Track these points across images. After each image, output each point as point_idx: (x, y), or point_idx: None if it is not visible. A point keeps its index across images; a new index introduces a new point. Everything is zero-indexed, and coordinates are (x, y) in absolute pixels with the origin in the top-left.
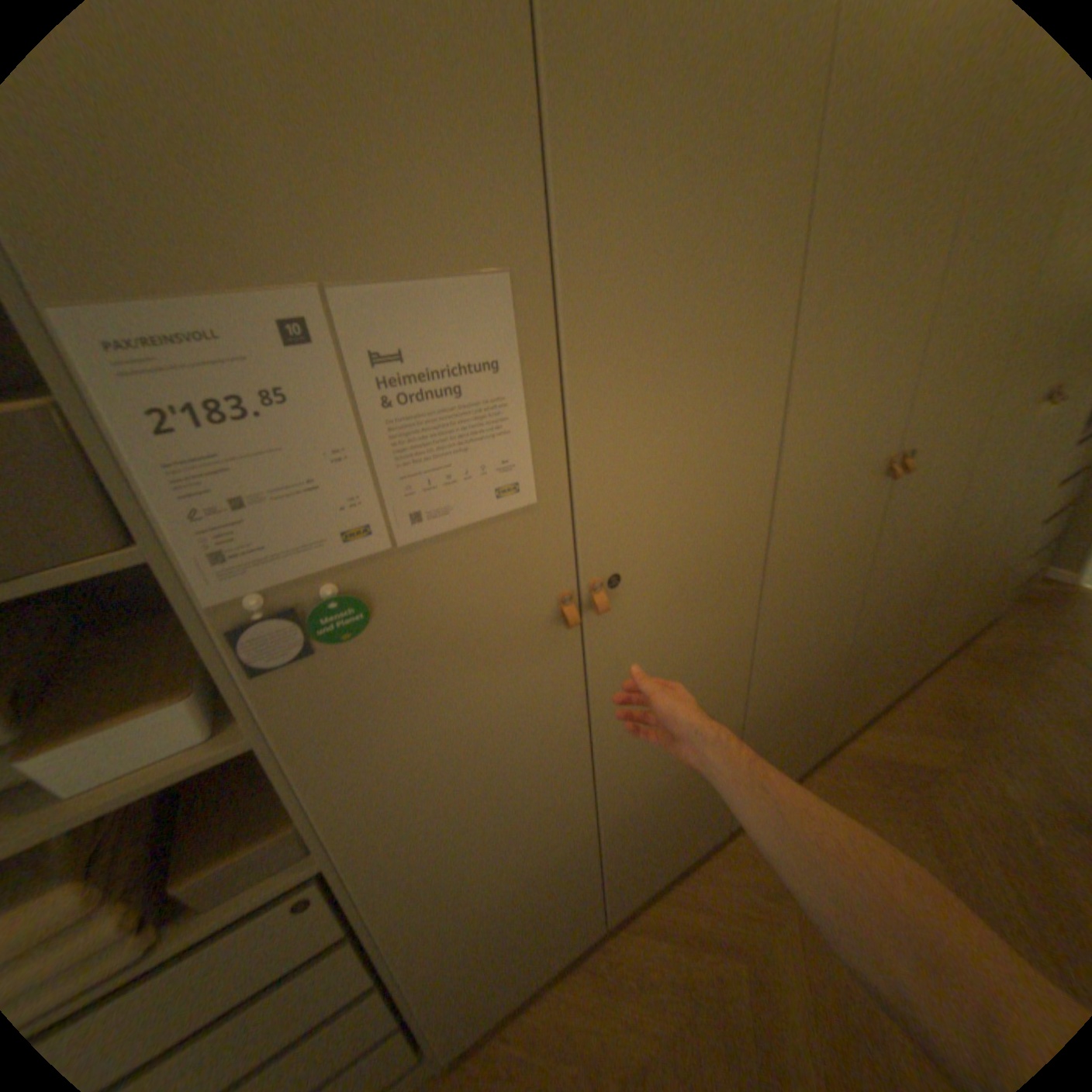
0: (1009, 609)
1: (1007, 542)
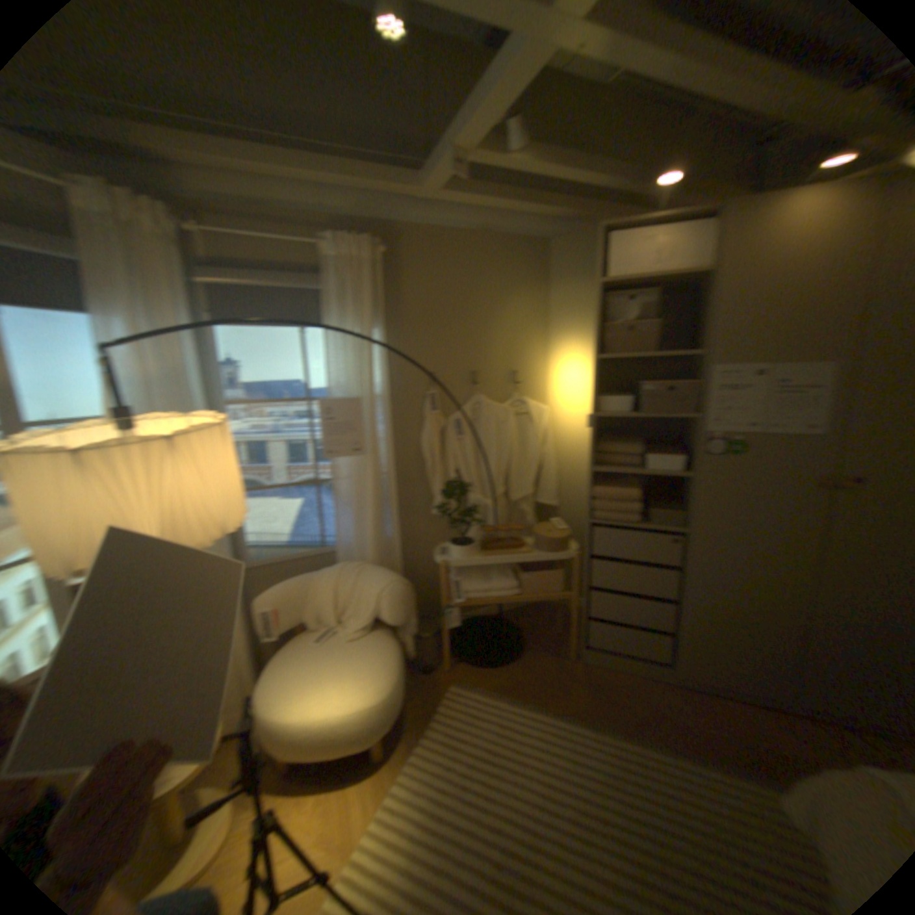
0: None
1: None
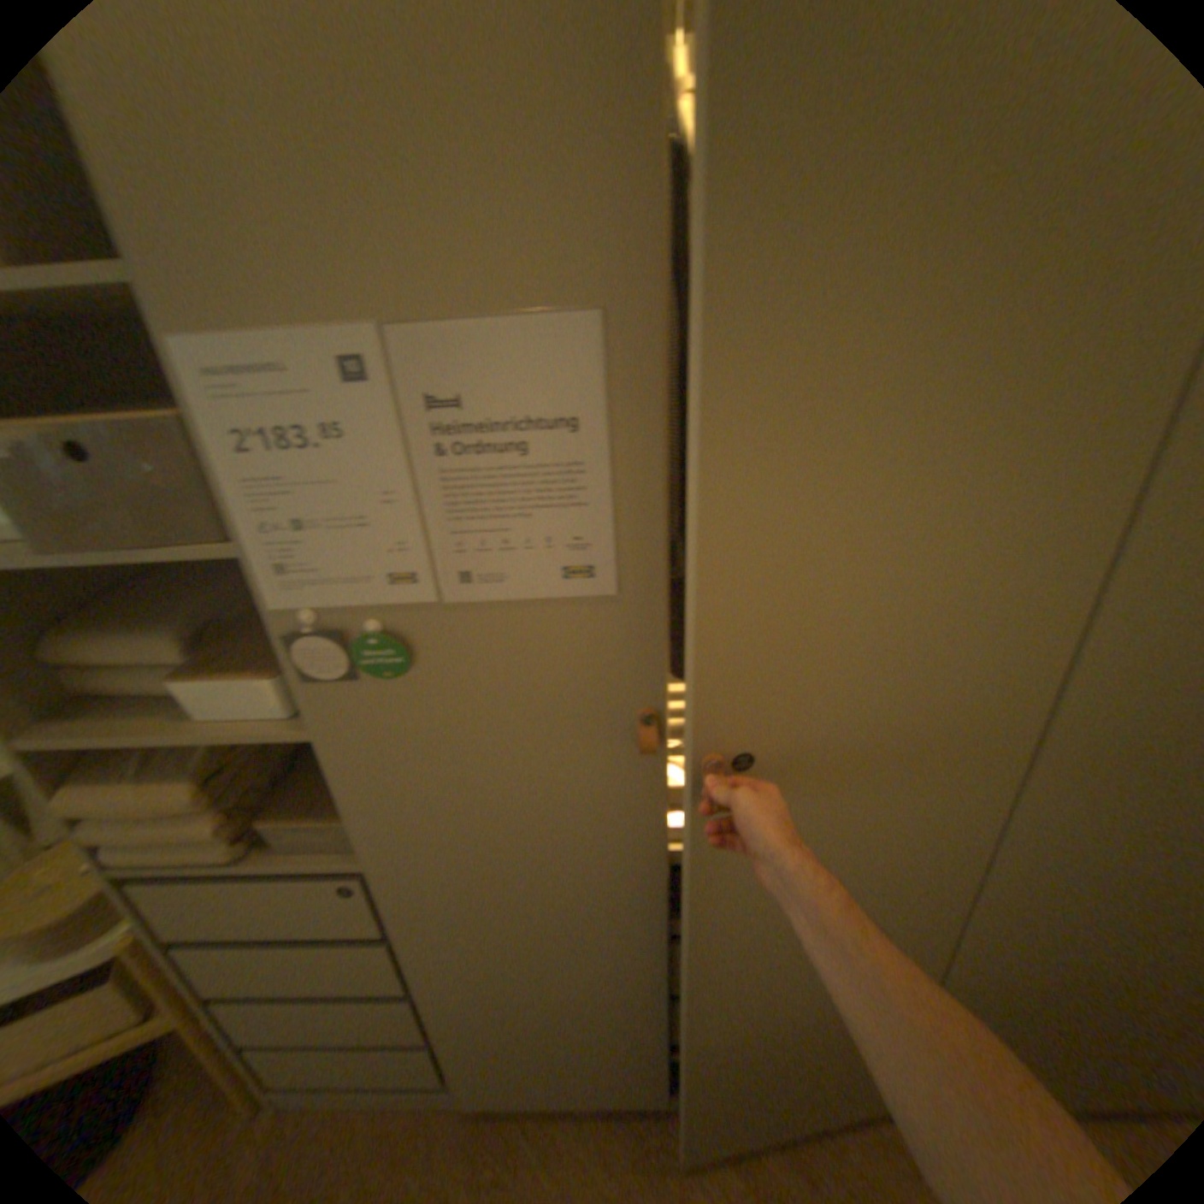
0: None
1: None
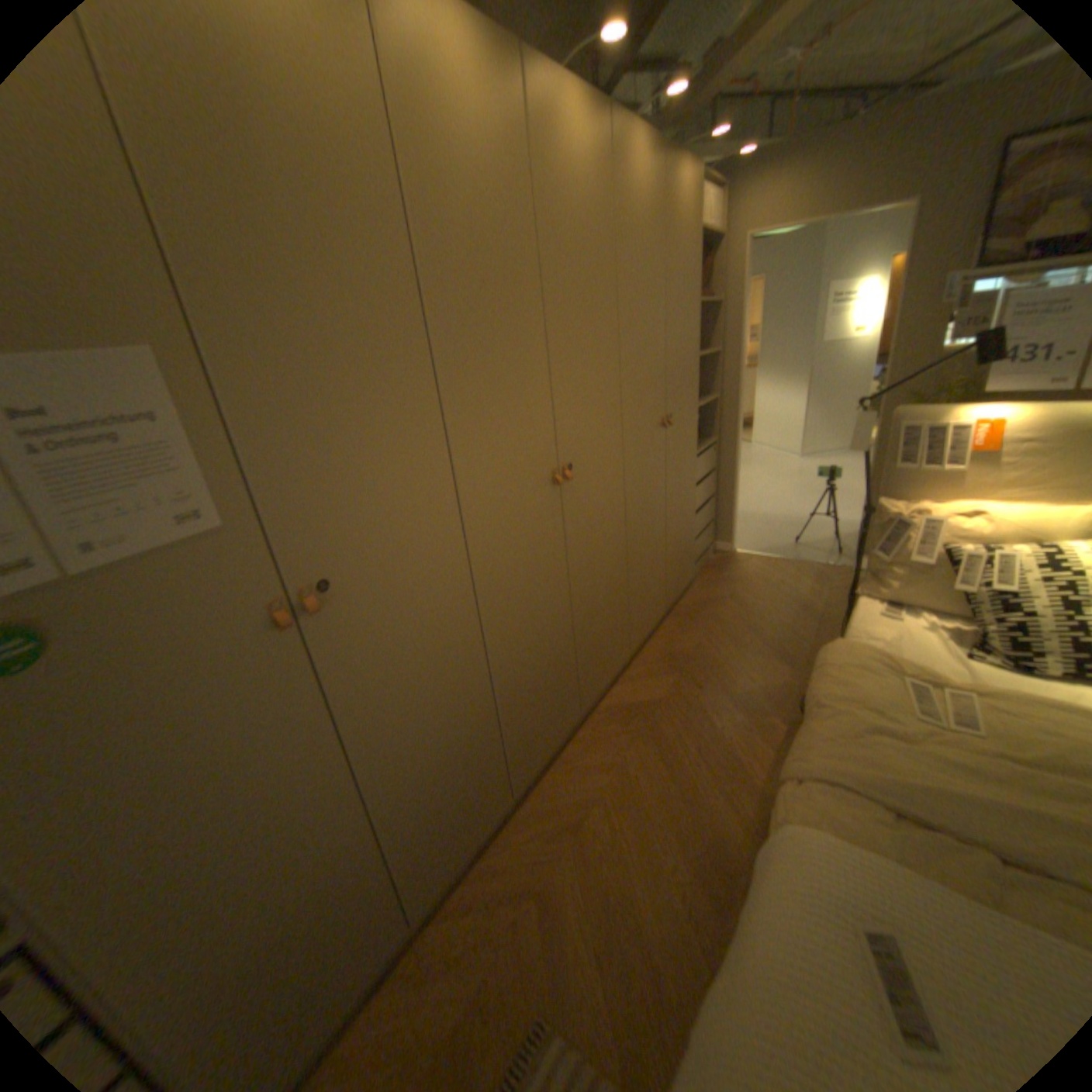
0: (697, 575)
1: (673, 525)
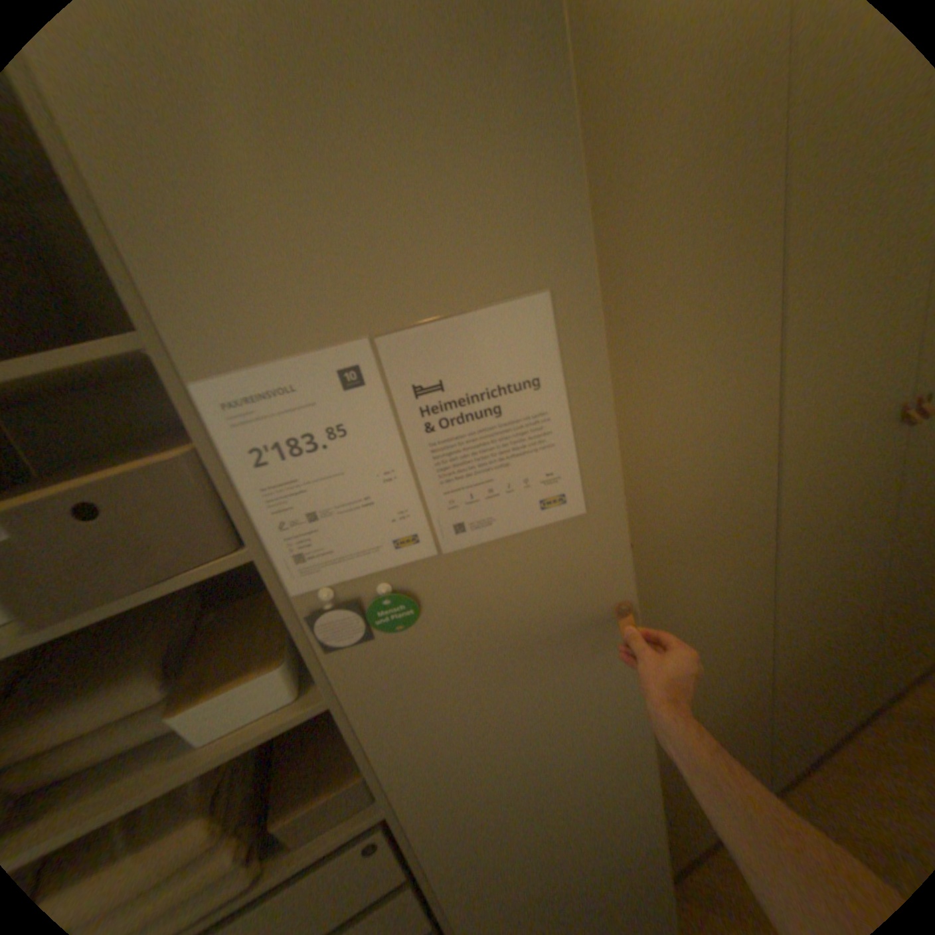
0: None
1: None
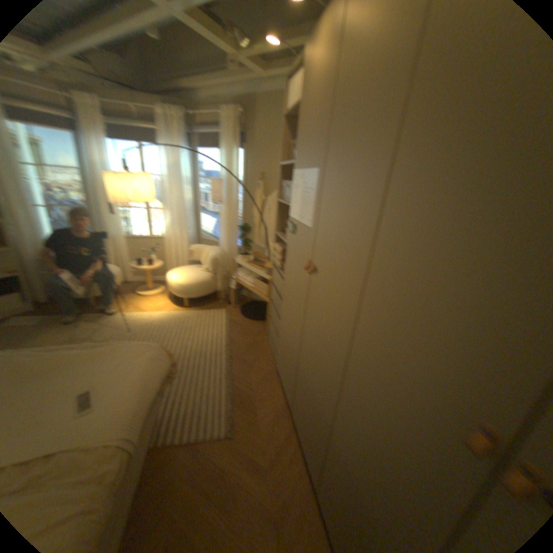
0: None
1: None
